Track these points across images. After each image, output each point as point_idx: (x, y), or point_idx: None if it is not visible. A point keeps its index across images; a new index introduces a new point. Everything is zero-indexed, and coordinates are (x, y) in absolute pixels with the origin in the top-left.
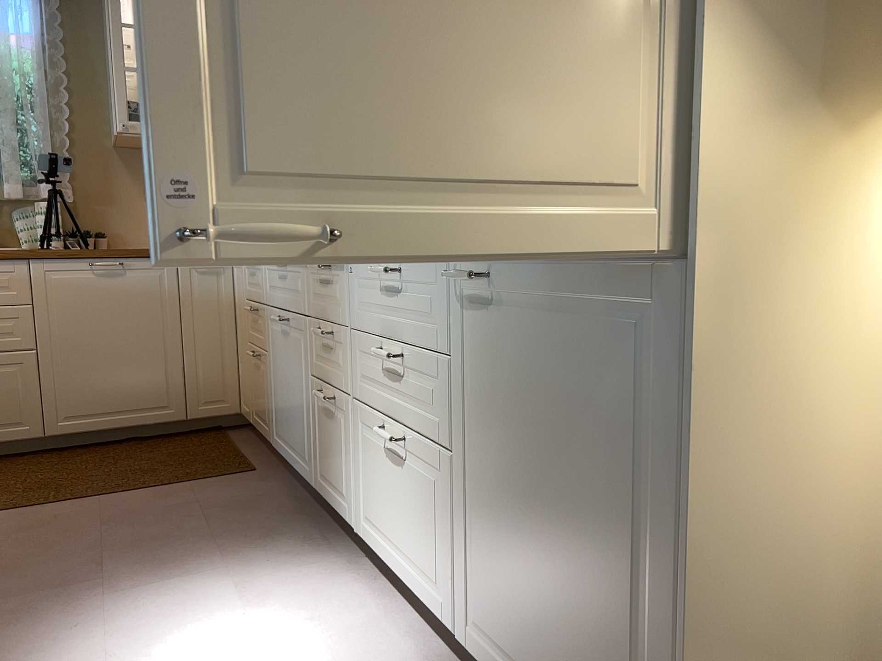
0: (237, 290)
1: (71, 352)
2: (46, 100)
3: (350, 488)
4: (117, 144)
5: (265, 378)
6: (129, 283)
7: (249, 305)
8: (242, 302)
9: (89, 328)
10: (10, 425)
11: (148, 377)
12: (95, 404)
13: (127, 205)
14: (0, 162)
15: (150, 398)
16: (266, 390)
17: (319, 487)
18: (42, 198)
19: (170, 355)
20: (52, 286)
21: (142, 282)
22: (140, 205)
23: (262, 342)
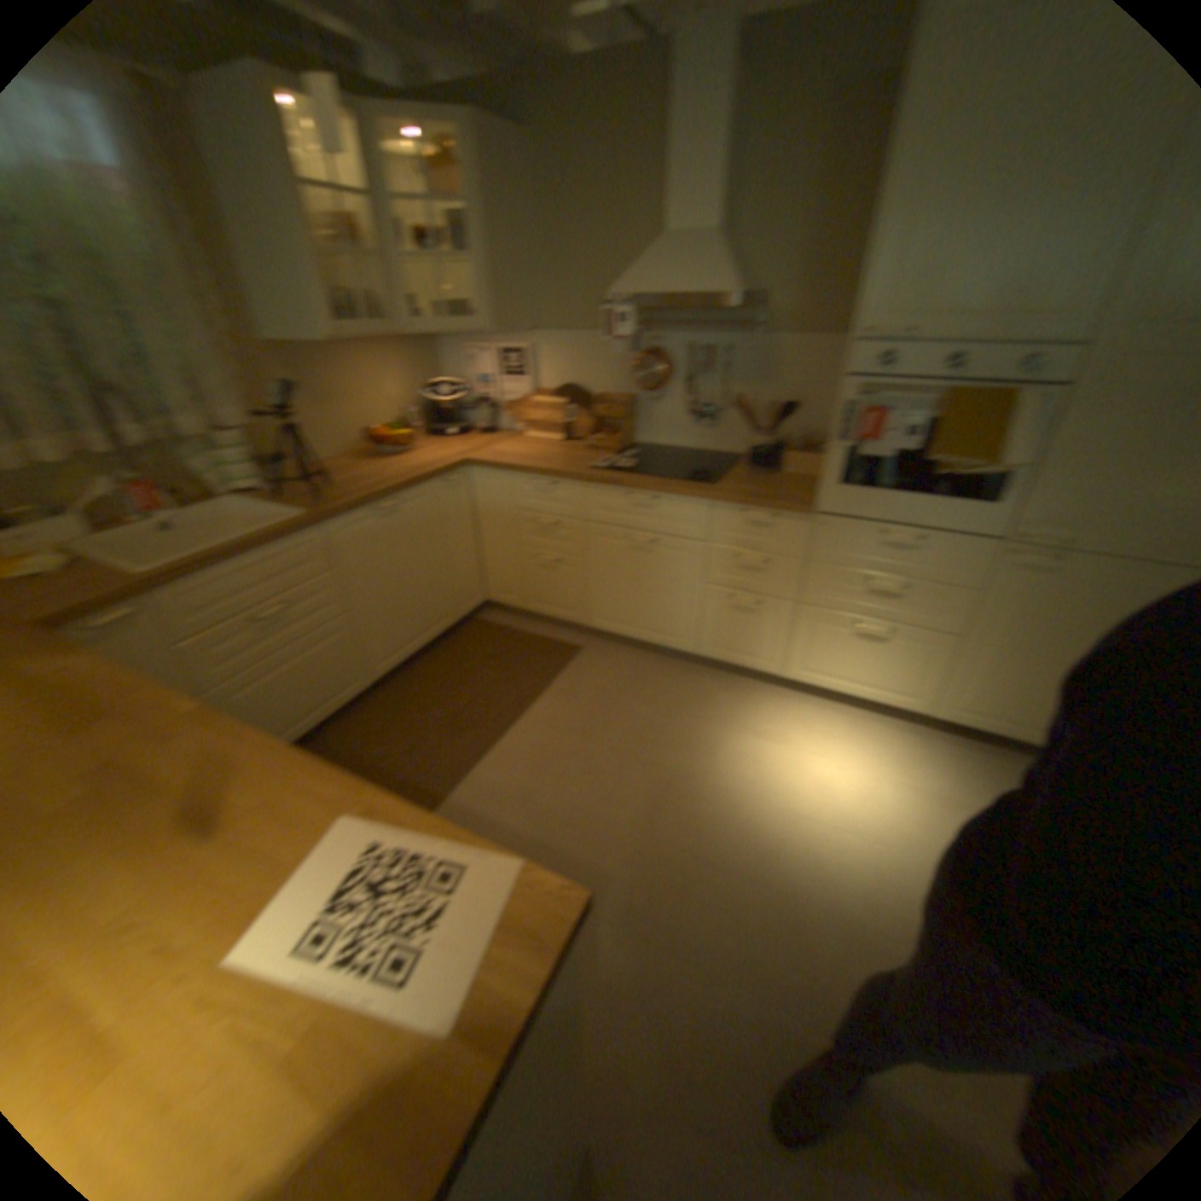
0: (489, 498)
1: (381, 600)
2: (193, 287)
3: (778, 652)
4: (278, 339)
5: (579, 577)
6: (410, 517)
7: (535, 516)
8: (506, 510)
9: (390, 573)
10: (351, 687)
11: (436, 598)
12: (406, 638)
13: (301, 413)
14: (151, 384)
15: (440, 614)
16: (579, 586)
17: (710, 652)
18: (223, 427)
19: (446, 572)
20: (354, 543)
21: (419, 513)
22: (313, 411)
23: (573, 549)
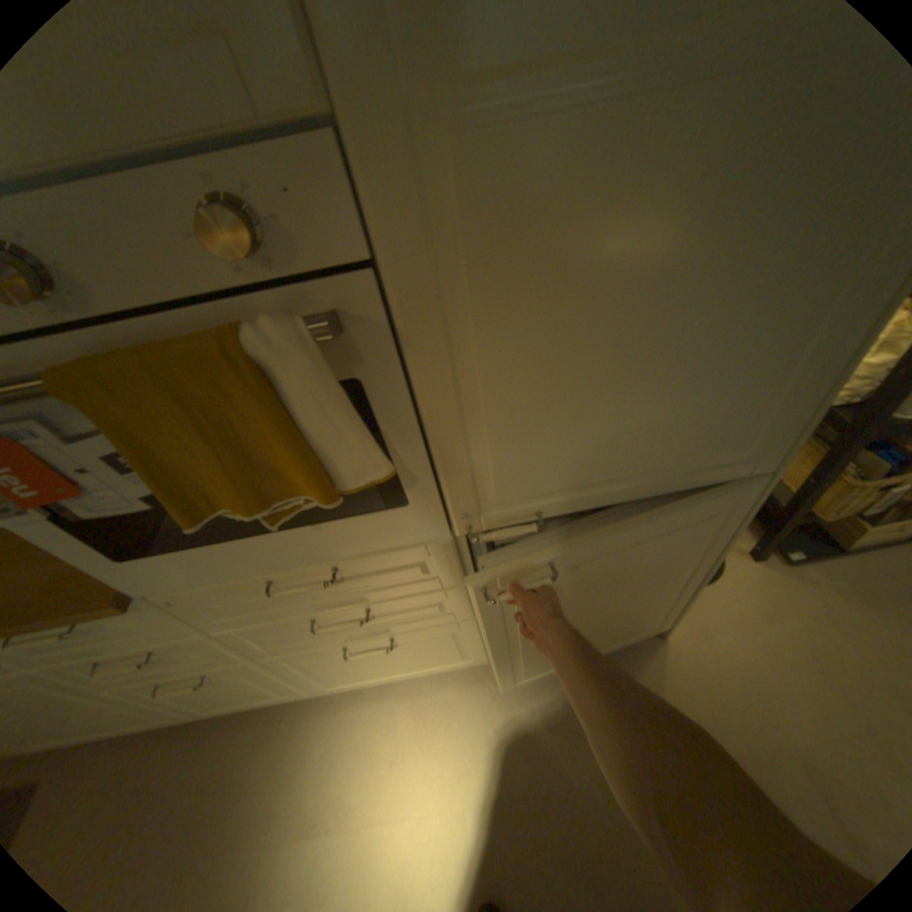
0: None
1: None
2: None
3: (281, 691)
4: None
5: None
6: None
7: None
8: None
9: None
10: None
11: None
12: None
13: None
14: None
15: None
16: None
17: (204, 716)
18: None
19: None
20: None
21: None
22: None
23: None
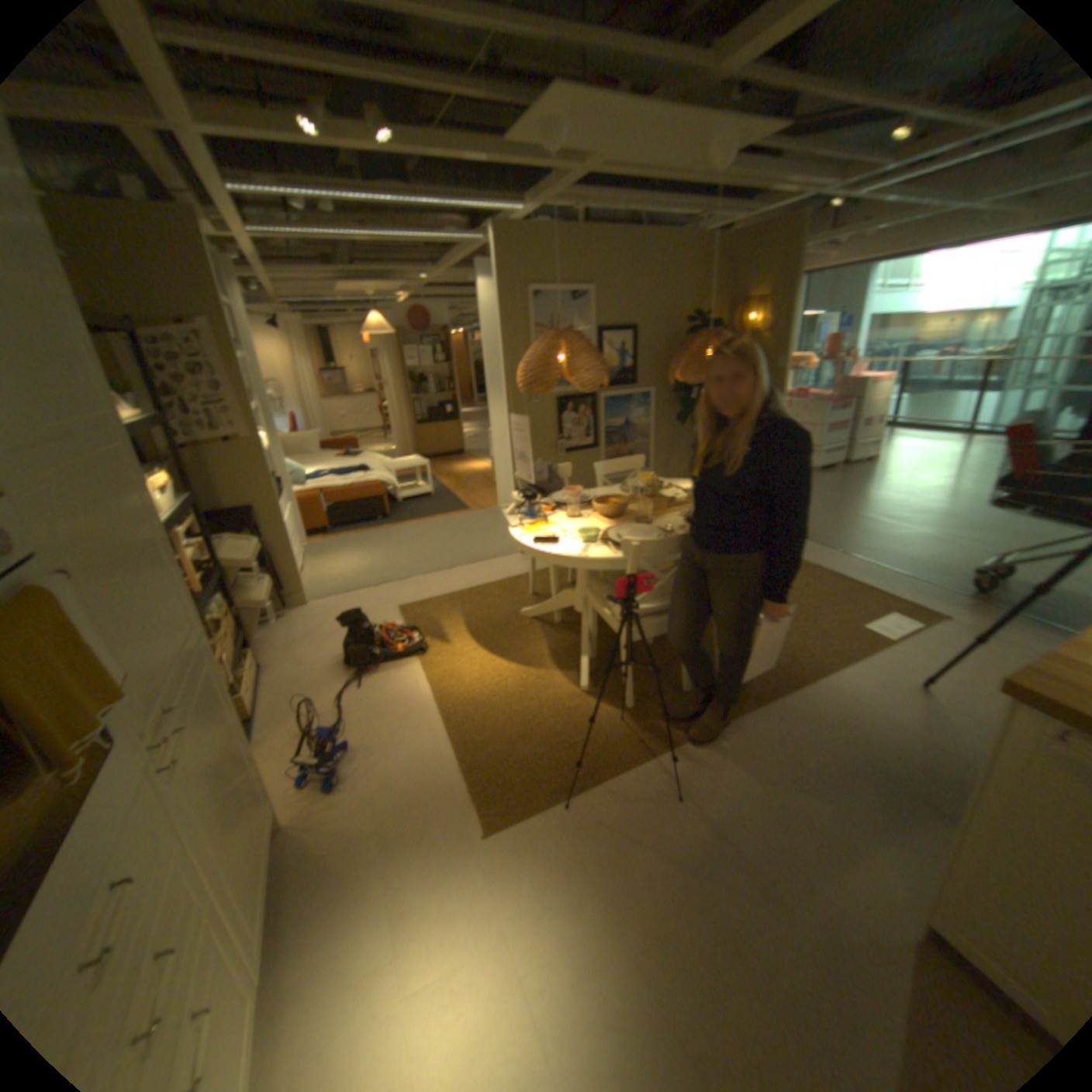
0: None
1: None
2: None
3: None
4: None
5: None
6: None
7: None
8: None
9: None
10: None
11: None
12: None
13: None
14: None
15: None
16: None
17: None
18: None
19: None
20: None
21: None
22: None
23: None
